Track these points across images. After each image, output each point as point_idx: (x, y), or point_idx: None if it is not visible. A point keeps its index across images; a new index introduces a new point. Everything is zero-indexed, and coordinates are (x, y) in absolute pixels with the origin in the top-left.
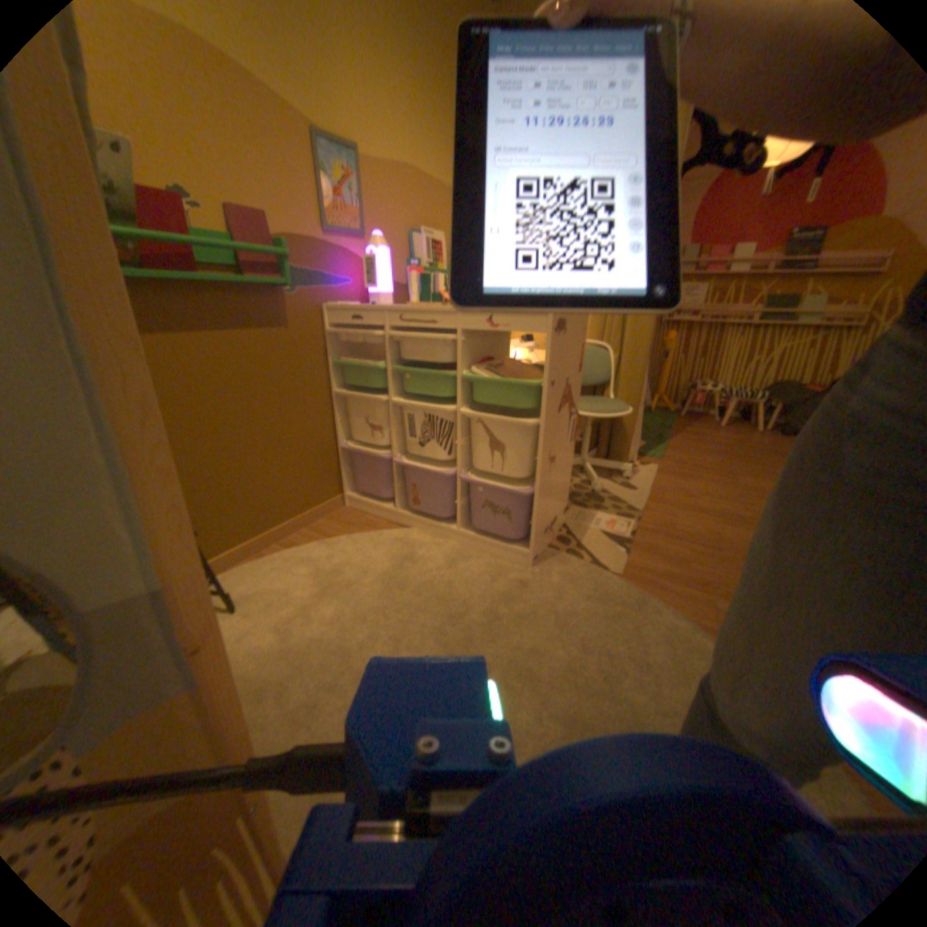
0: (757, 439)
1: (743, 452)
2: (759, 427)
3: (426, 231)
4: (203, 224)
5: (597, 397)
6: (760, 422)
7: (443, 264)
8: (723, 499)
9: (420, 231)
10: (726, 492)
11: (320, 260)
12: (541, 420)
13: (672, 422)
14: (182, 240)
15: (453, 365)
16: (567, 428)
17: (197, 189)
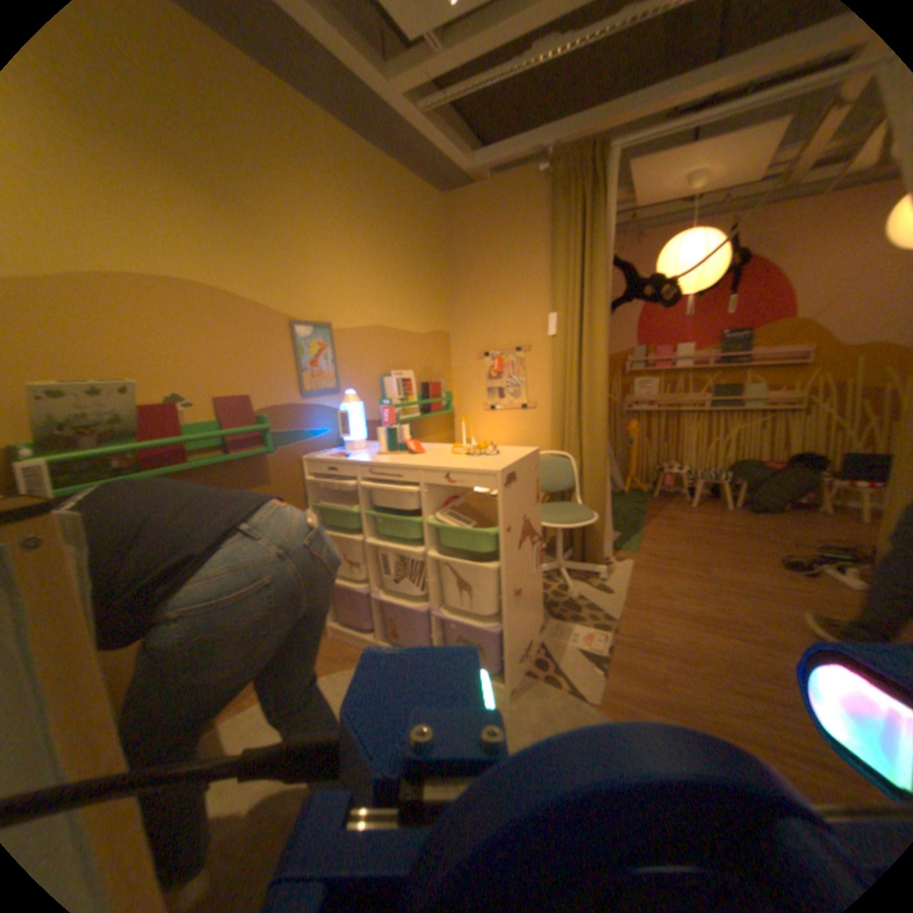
0: (729, 519)
1: (716, 537)
2: (730, 505)
3: (396, 373)
4: (197, 418)
5: (565, 503)
6: (731, 498)
7: (414, 396)
8: (699, 598)
9: (391, 374)
10: (701, 589)
11: (301, 419)
12: (503, 559)
13: (646, 506)
14: (177, 441)
15: (421, 508)
16: (532, 556)
17: (192, 392)
